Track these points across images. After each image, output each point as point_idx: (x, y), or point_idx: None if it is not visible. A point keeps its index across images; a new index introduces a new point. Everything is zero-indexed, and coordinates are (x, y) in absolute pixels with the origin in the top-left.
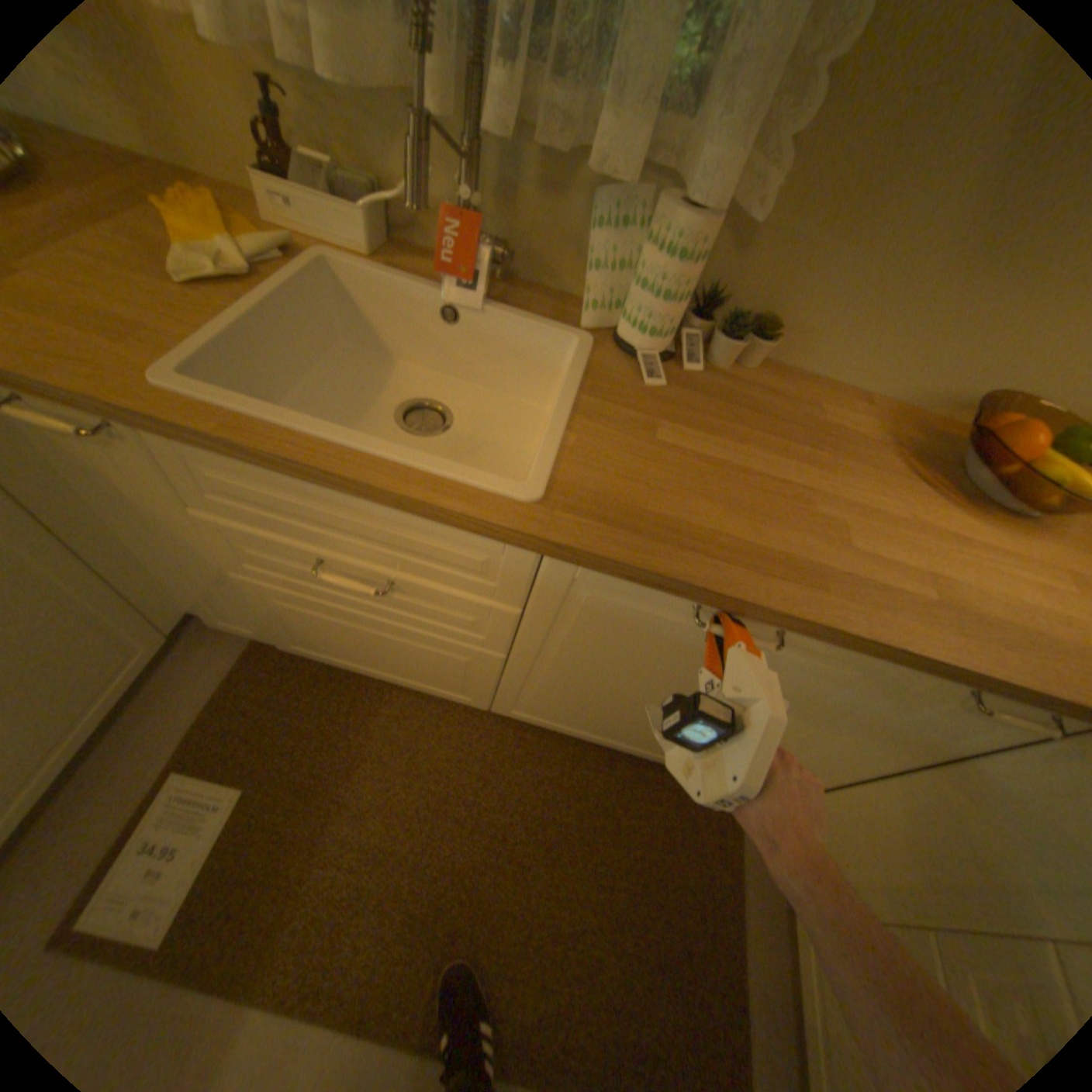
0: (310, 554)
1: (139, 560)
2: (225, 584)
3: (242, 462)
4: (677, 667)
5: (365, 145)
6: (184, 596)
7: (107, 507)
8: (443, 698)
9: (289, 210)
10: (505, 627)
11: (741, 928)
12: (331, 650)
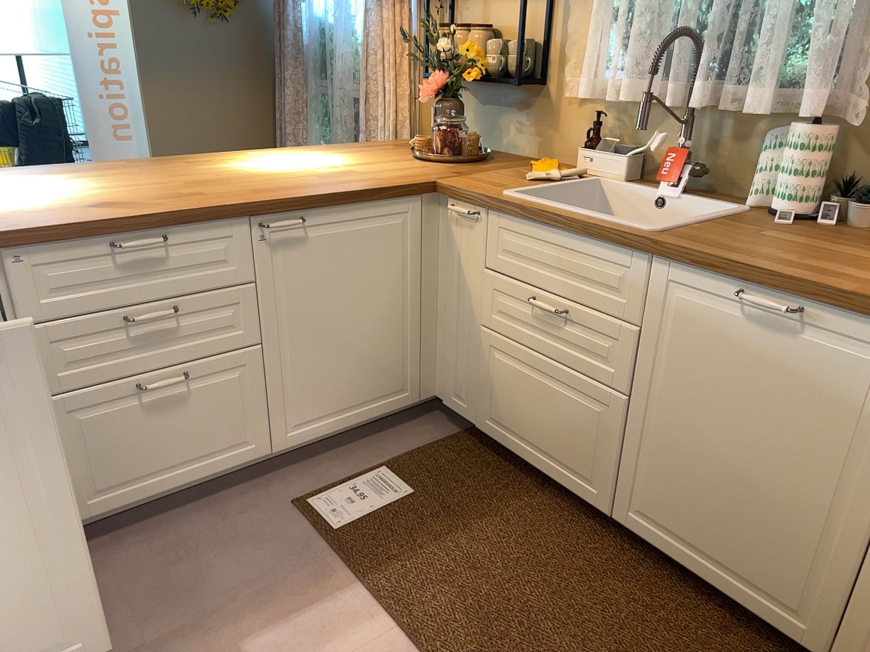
0: (531, 293)
1: (438, 331)
2: (475, 340)
3: (523, 224)
4: (745, 379)
5: (638, 136)
6: (443, 370)
7: (446, 282)
8: (576, 493)
9: (590, 164)
10: (628, 350)
11: None
12: (511, 417)
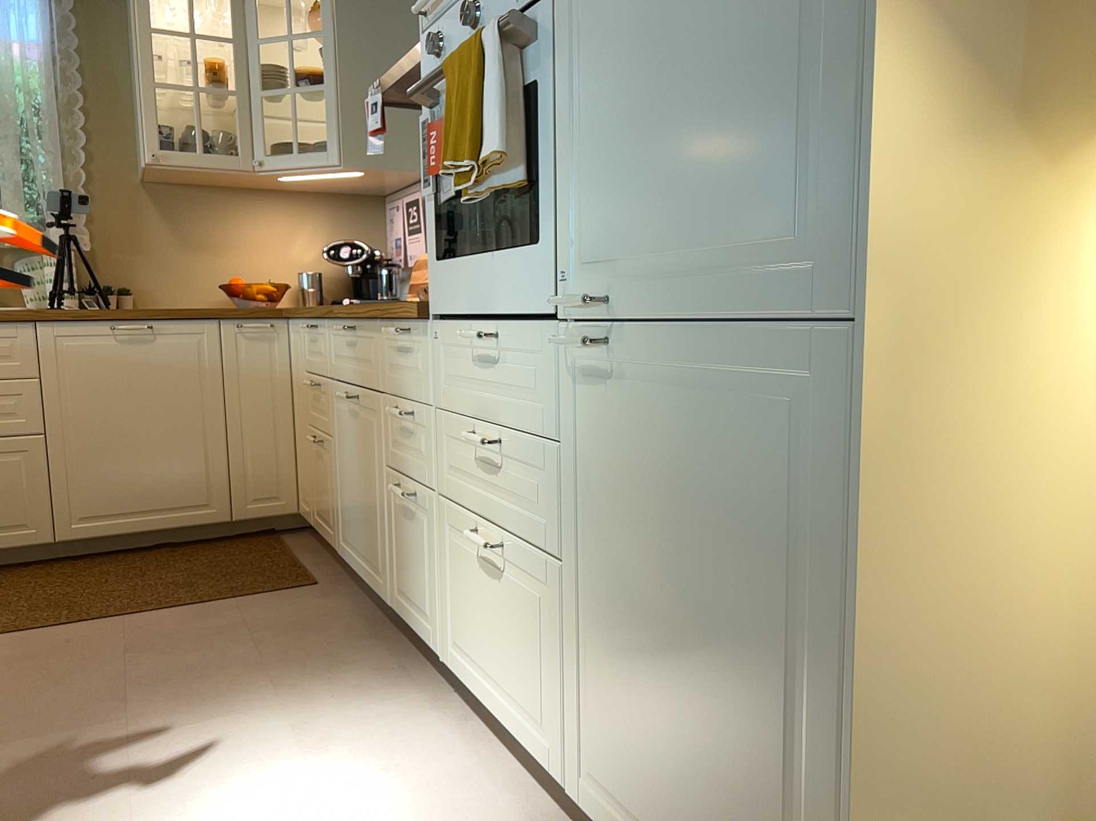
0: None
1: None
2: None
3: None
4: (131, 380)
5: None
6: None
7: None
8: (11, 548)
9: None
10: (33, 399)
11: (291, 557)
12: None
